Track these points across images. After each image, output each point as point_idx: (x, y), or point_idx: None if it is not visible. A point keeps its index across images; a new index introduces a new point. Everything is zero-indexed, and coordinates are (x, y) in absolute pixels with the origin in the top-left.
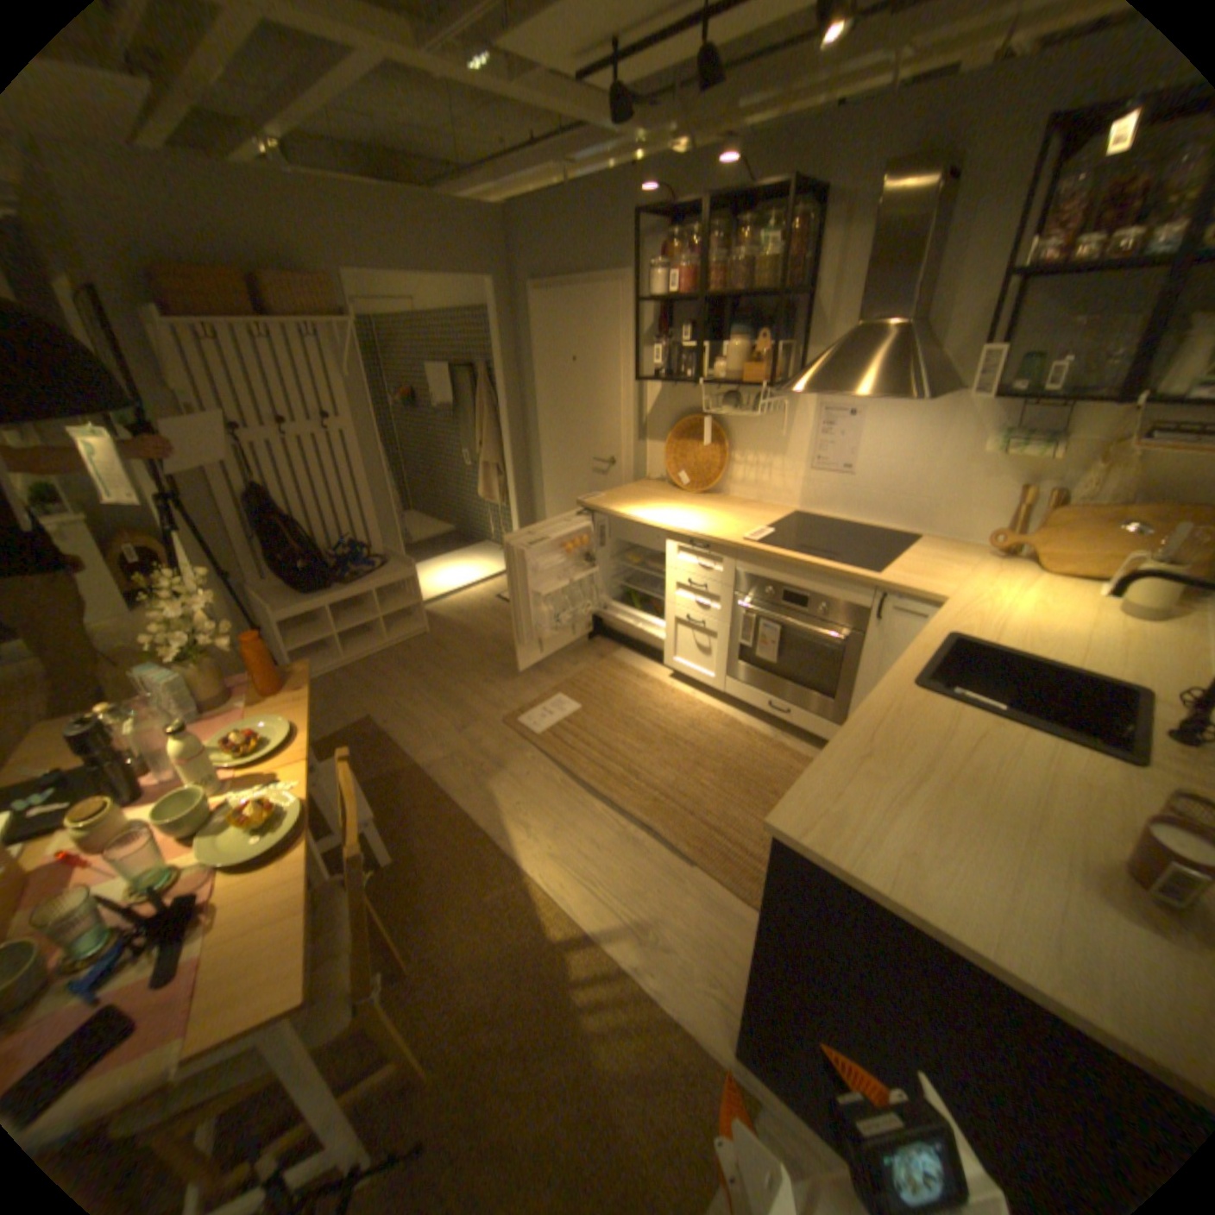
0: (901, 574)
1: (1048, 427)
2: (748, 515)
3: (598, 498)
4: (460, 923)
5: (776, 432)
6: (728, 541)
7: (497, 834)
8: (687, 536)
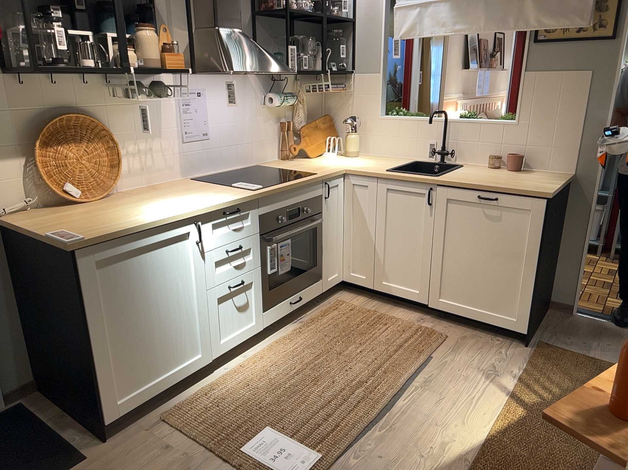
0: (316, 171)
1: (277, 91)
2: (189, 188)
3: (70, 232)
4: (554, 465)
5: (151, 119)
6: (254, 194)
7: (463, 464)
8: (223, 207)
